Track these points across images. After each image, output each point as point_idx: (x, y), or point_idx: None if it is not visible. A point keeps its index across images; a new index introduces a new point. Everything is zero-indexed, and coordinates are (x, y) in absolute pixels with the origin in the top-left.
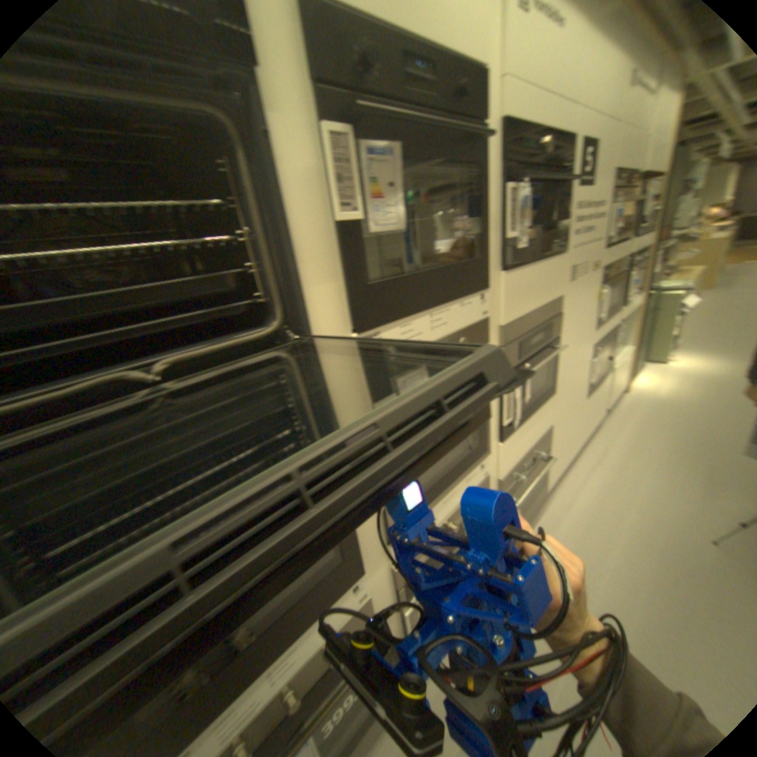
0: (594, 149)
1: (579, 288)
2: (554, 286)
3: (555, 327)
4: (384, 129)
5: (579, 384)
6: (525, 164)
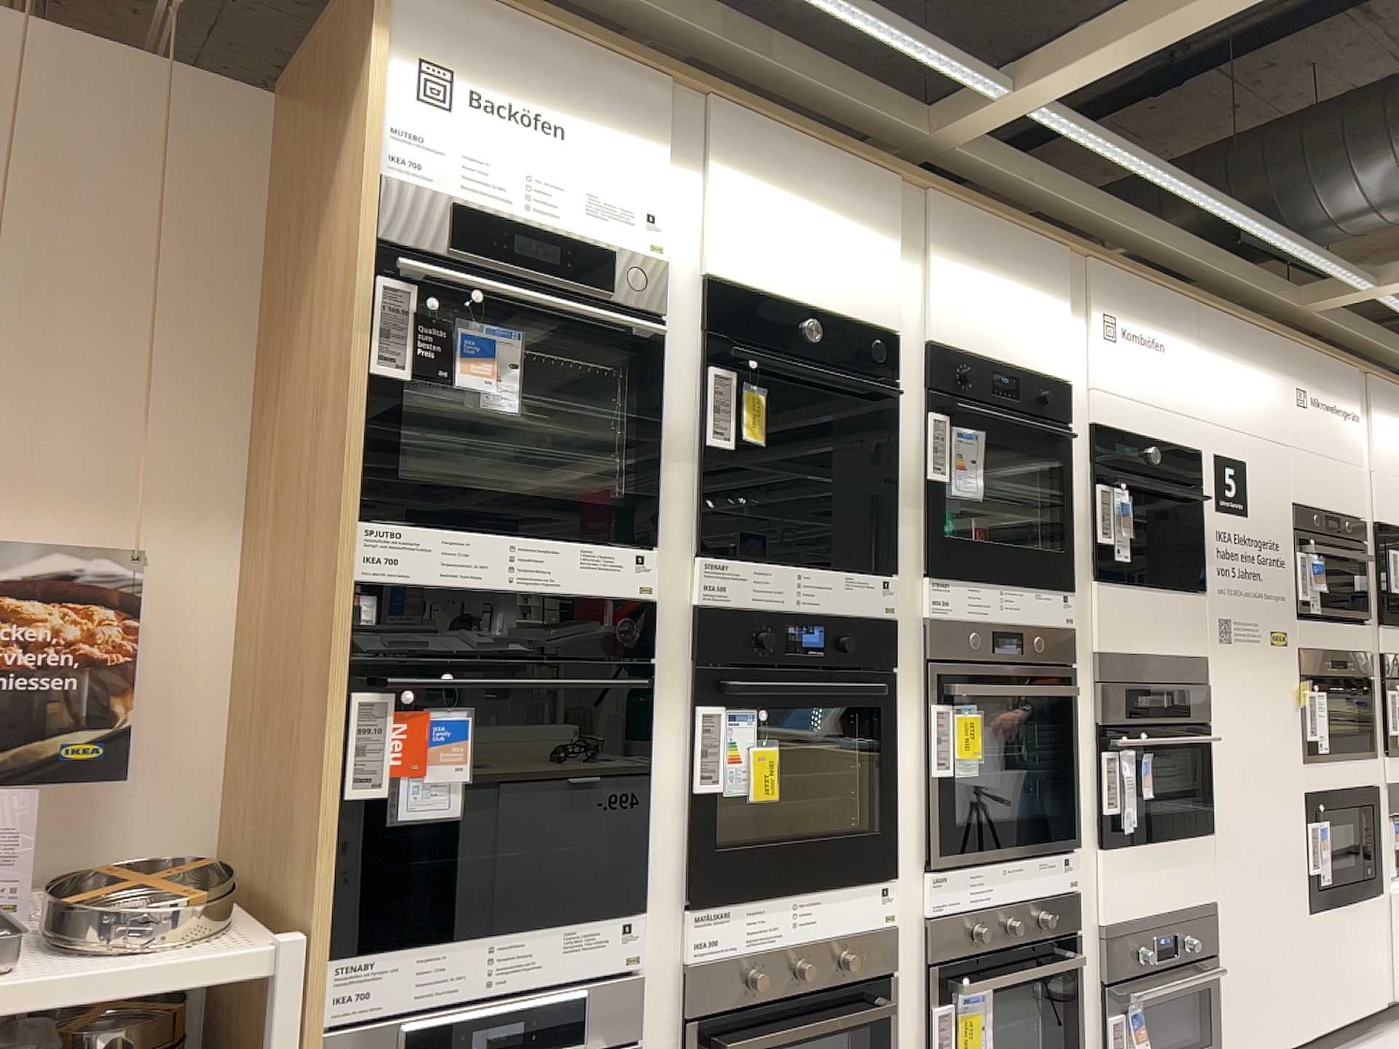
0: (1233, 471)
1: (1240, 657)
2: (1183, 632)
3: (1193, 697)
4: (970, 422)
5: (1276, 852)
6: (1119, 470)
